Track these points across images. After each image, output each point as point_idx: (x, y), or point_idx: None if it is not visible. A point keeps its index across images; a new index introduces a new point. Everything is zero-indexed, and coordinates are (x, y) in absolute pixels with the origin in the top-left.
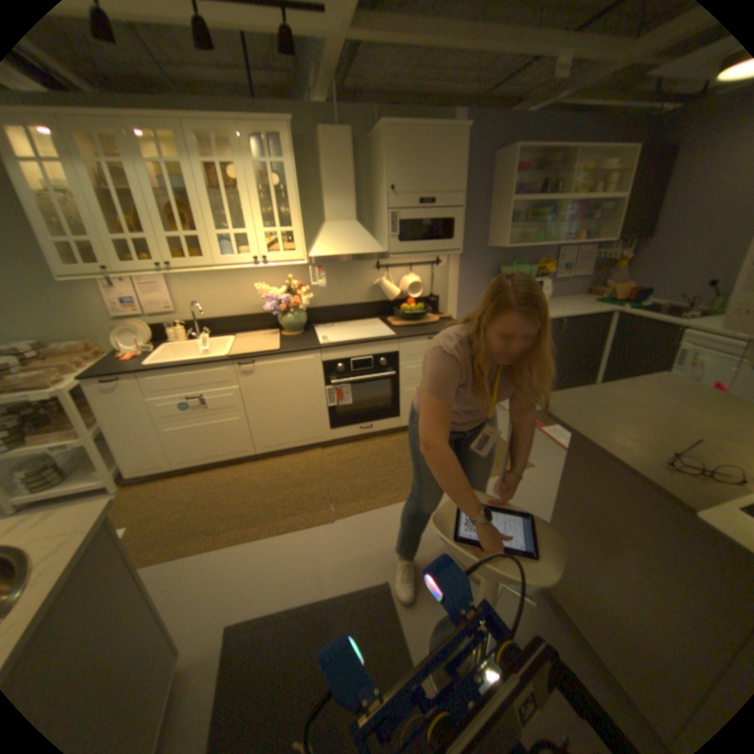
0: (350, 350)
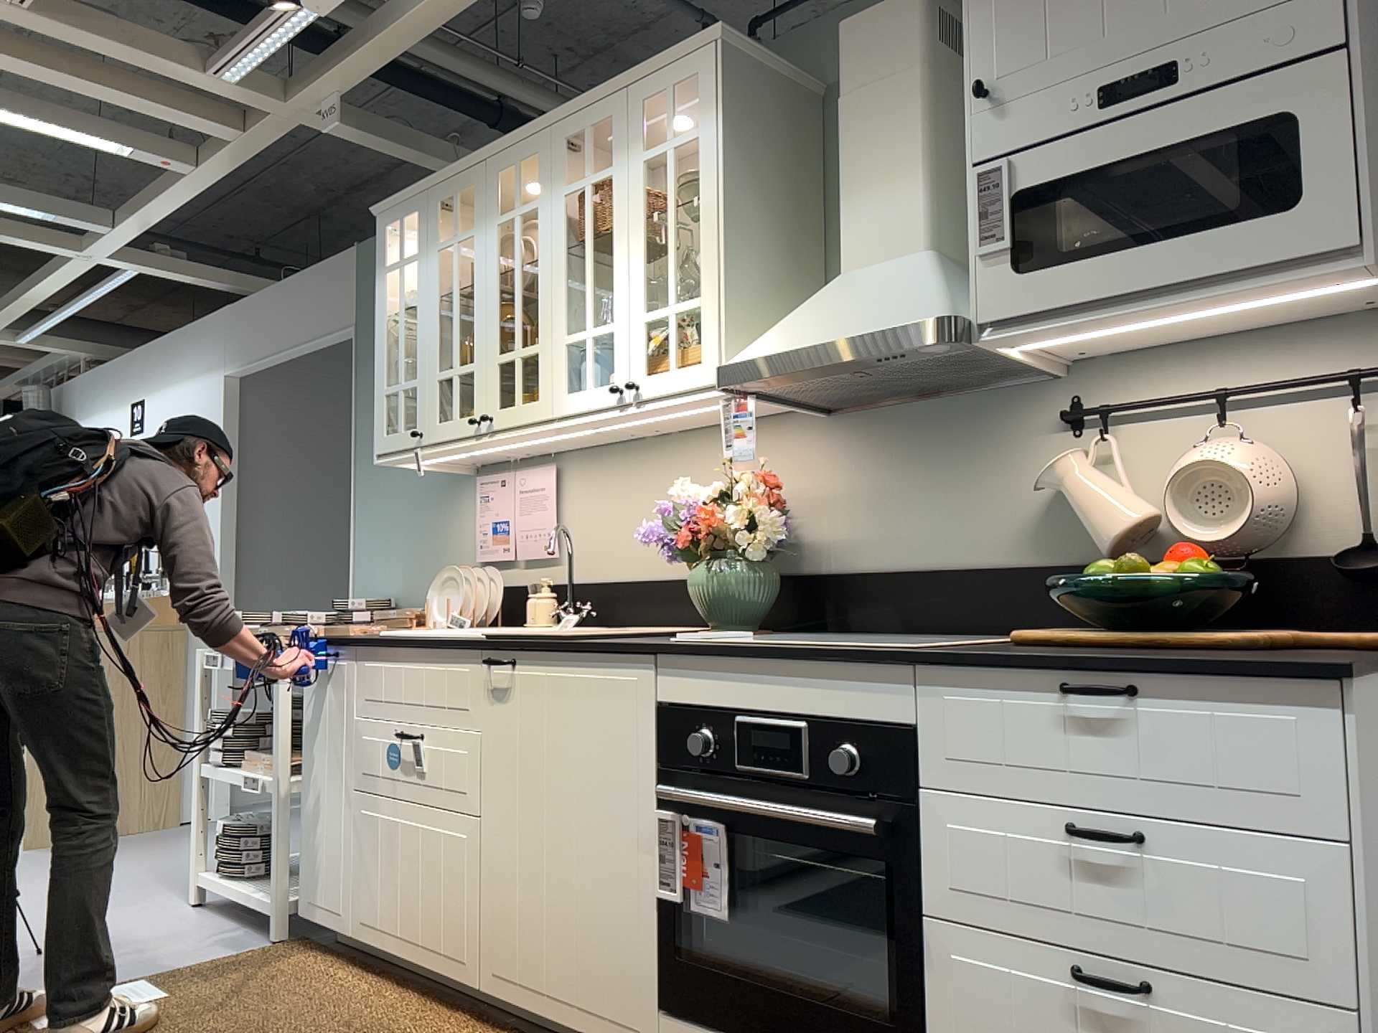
0: (735, 670)
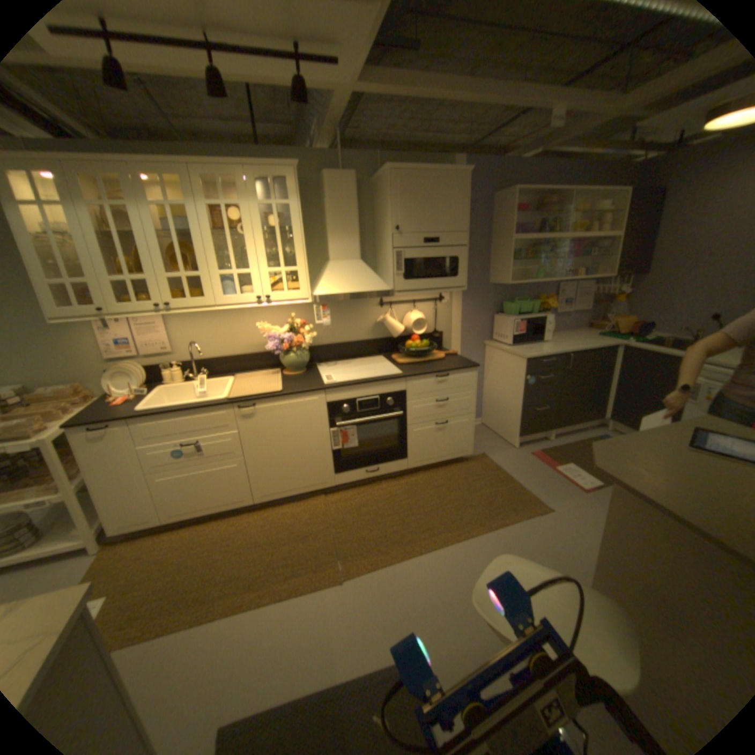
0: (355, 389)
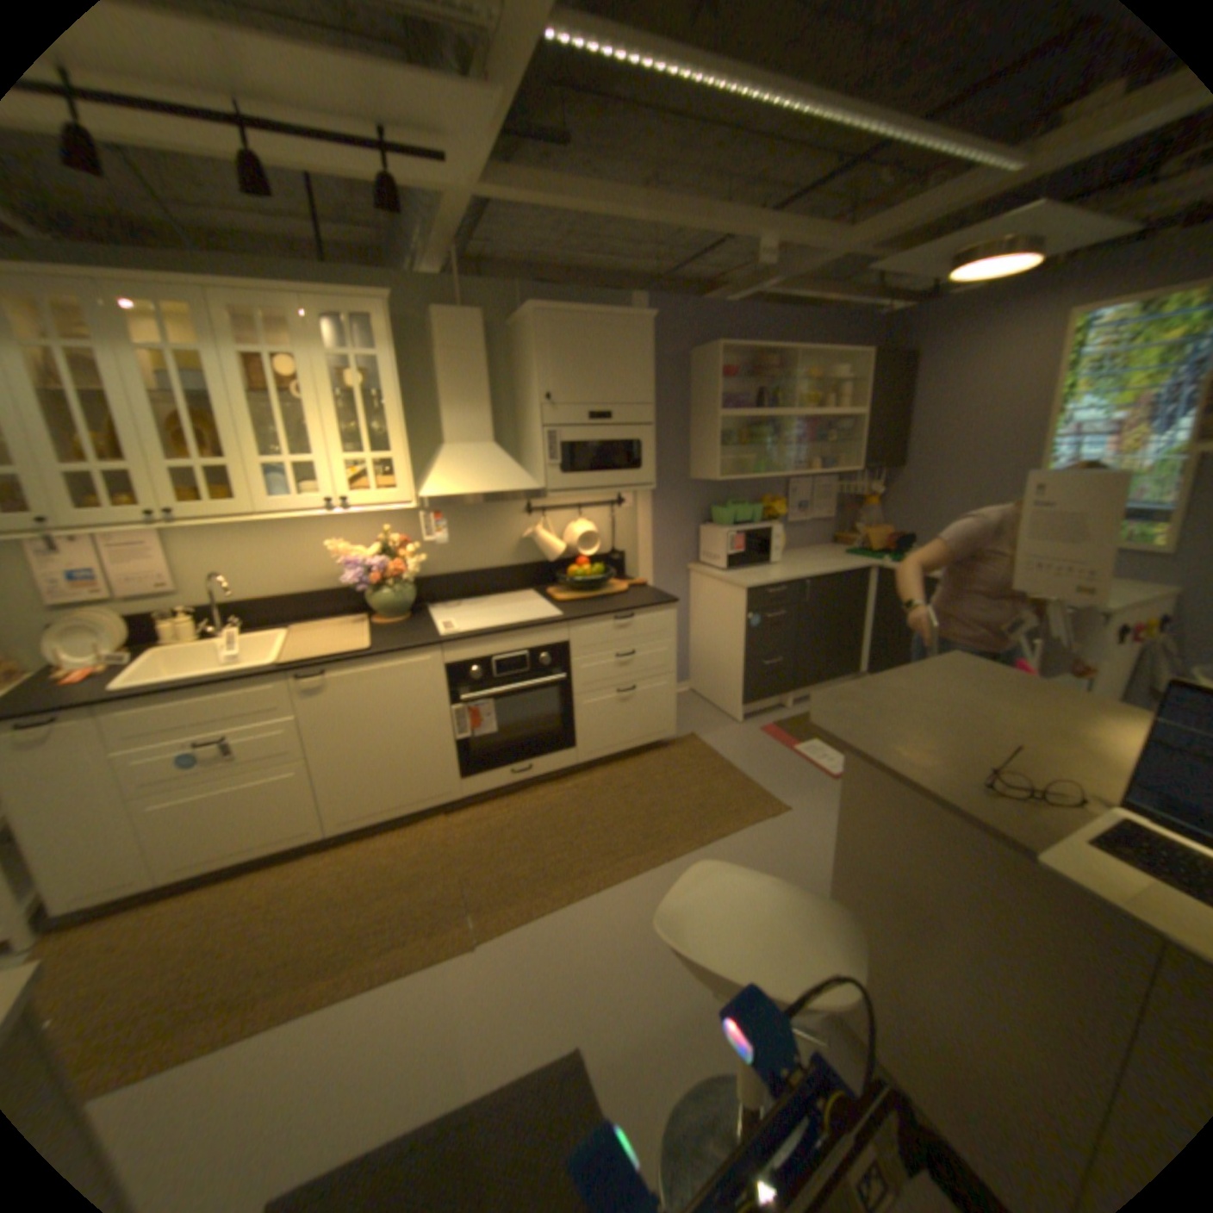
0: (488, 643)
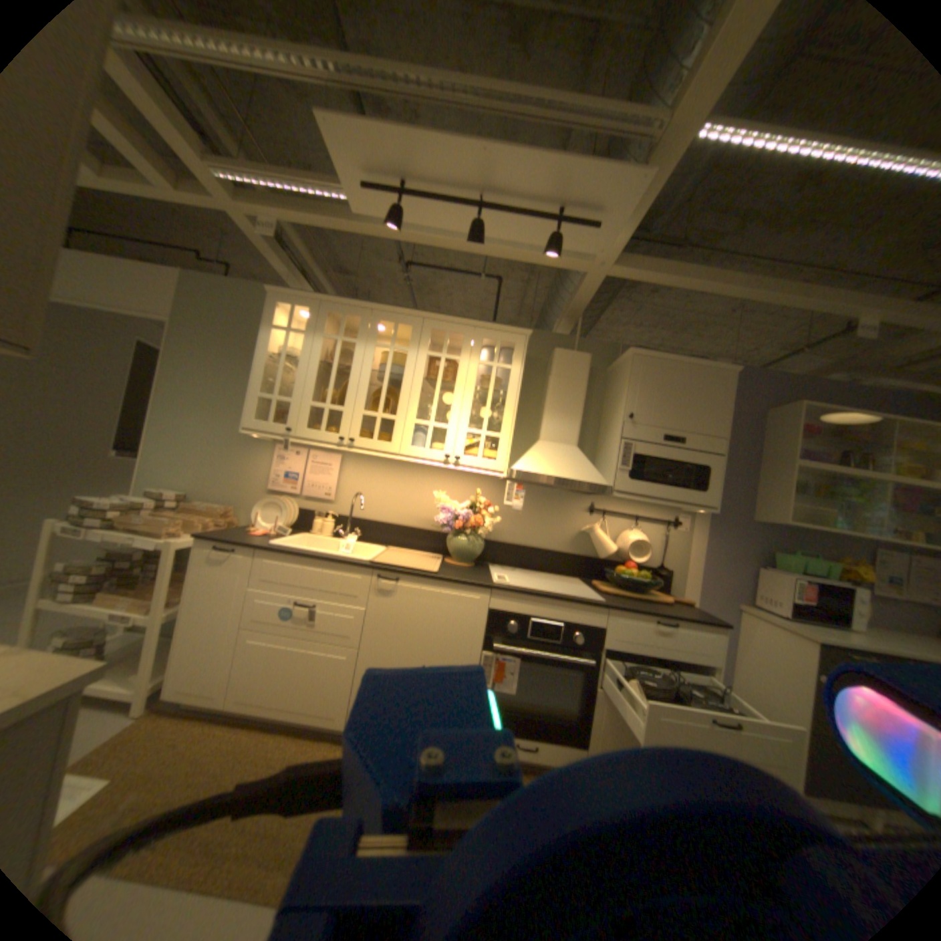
0: (531, 601)
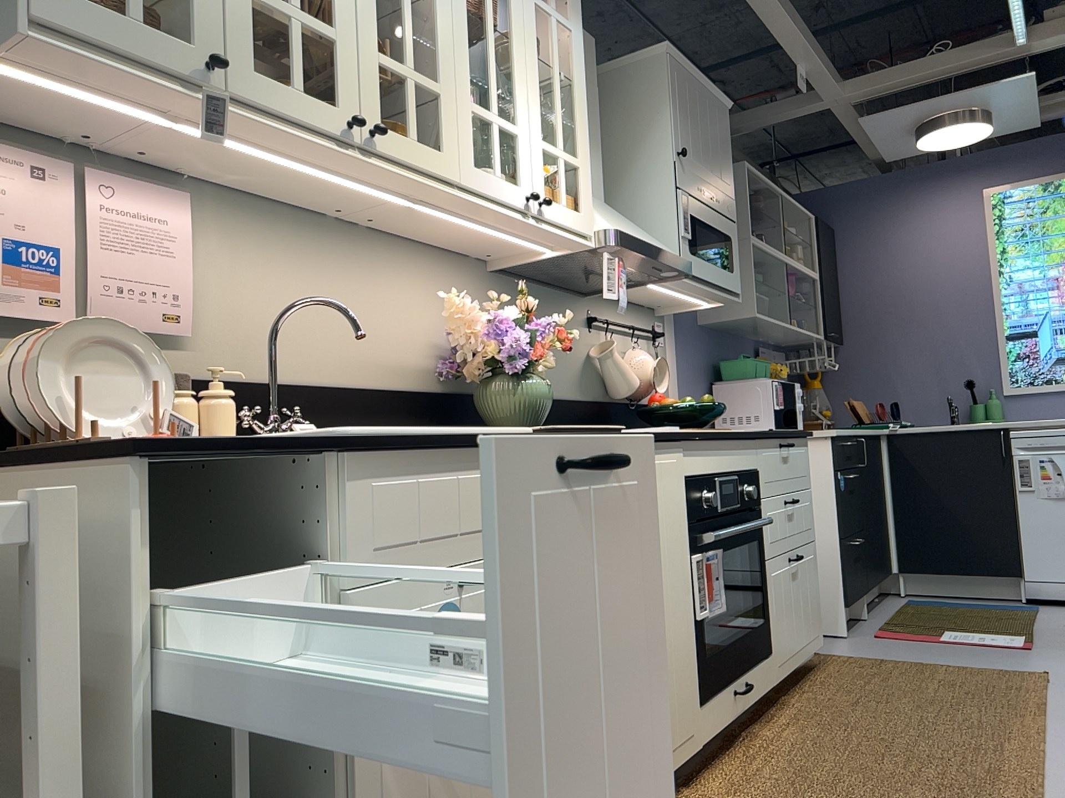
0: (714, 448)
